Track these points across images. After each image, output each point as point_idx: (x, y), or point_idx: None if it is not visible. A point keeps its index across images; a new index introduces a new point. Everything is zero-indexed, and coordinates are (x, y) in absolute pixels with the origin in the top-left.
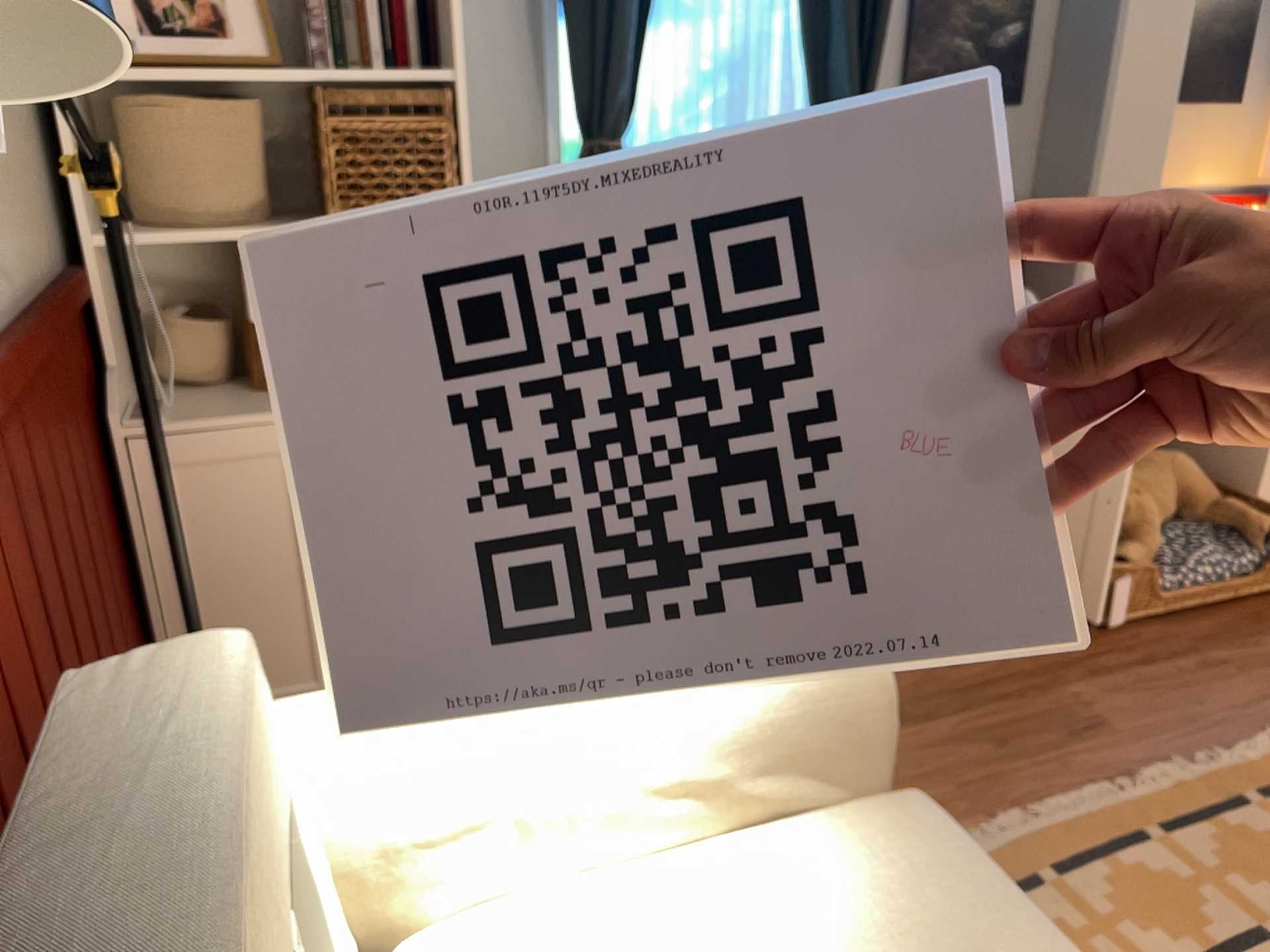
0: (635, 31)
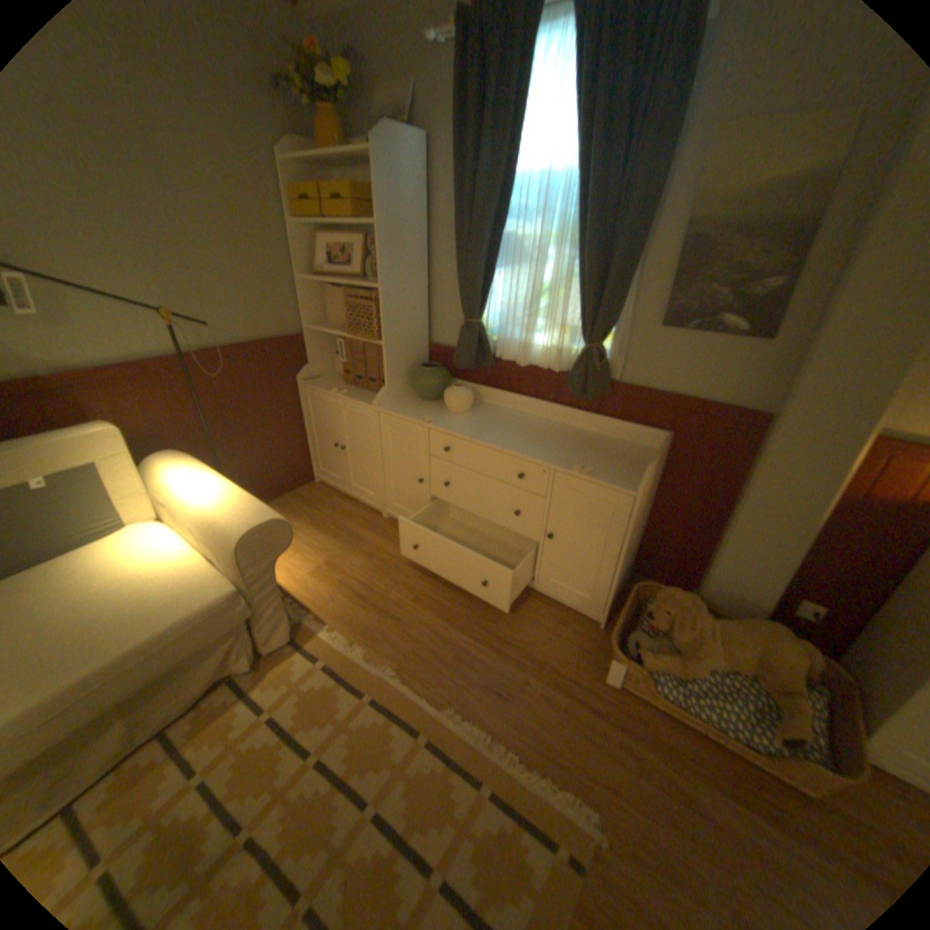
0: (480, 270)
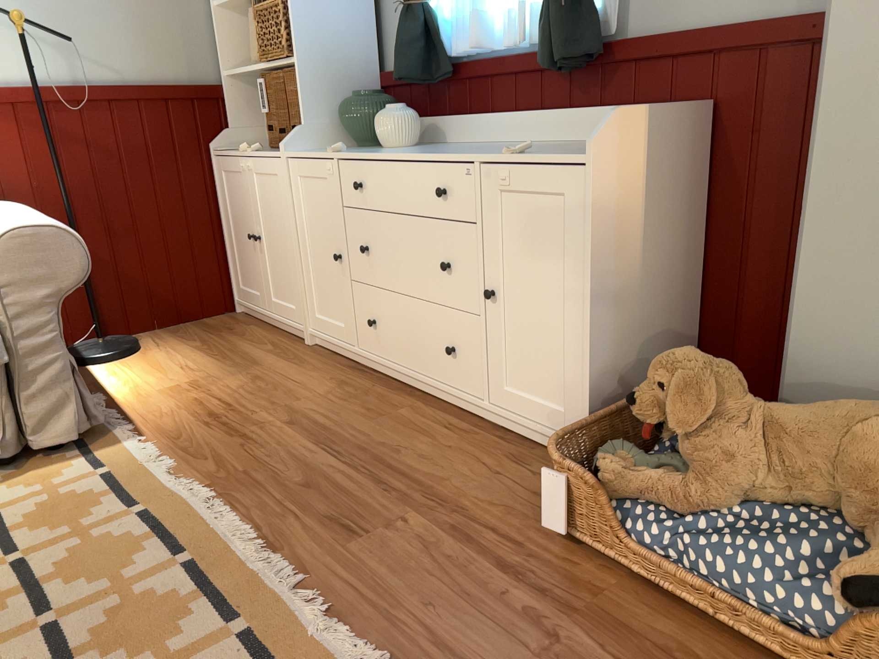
0: None
